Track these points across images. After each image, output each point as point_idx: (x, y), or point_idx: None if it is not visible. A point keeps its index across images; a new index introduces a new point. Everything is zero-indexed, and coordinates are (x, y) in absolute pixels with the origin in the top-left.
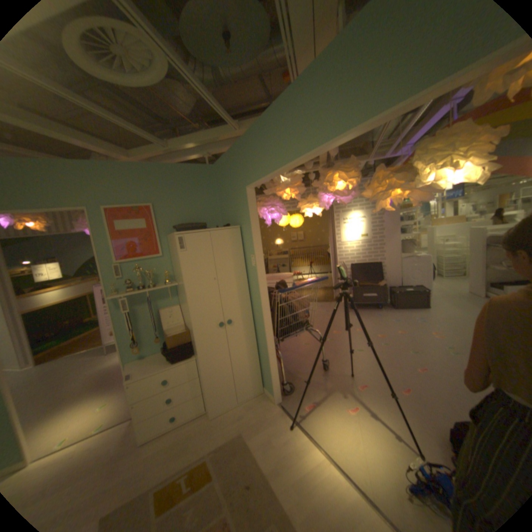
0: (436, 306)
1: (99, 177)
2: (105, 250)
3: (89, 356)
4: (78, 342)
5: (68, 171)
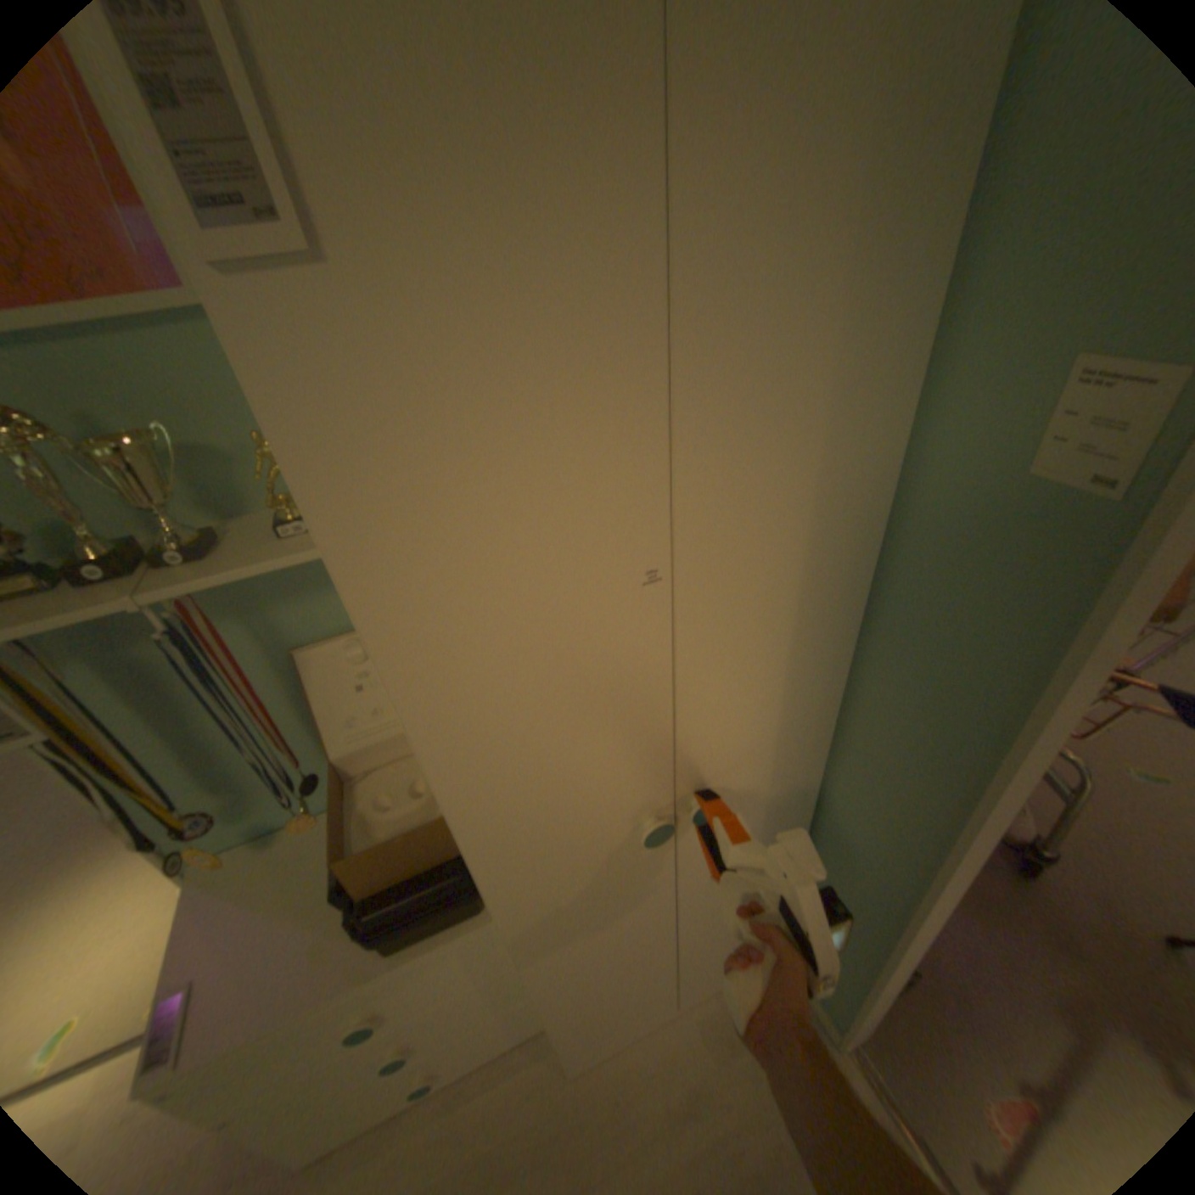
0: None
1: None
2: None
3: None
4: None
5: None
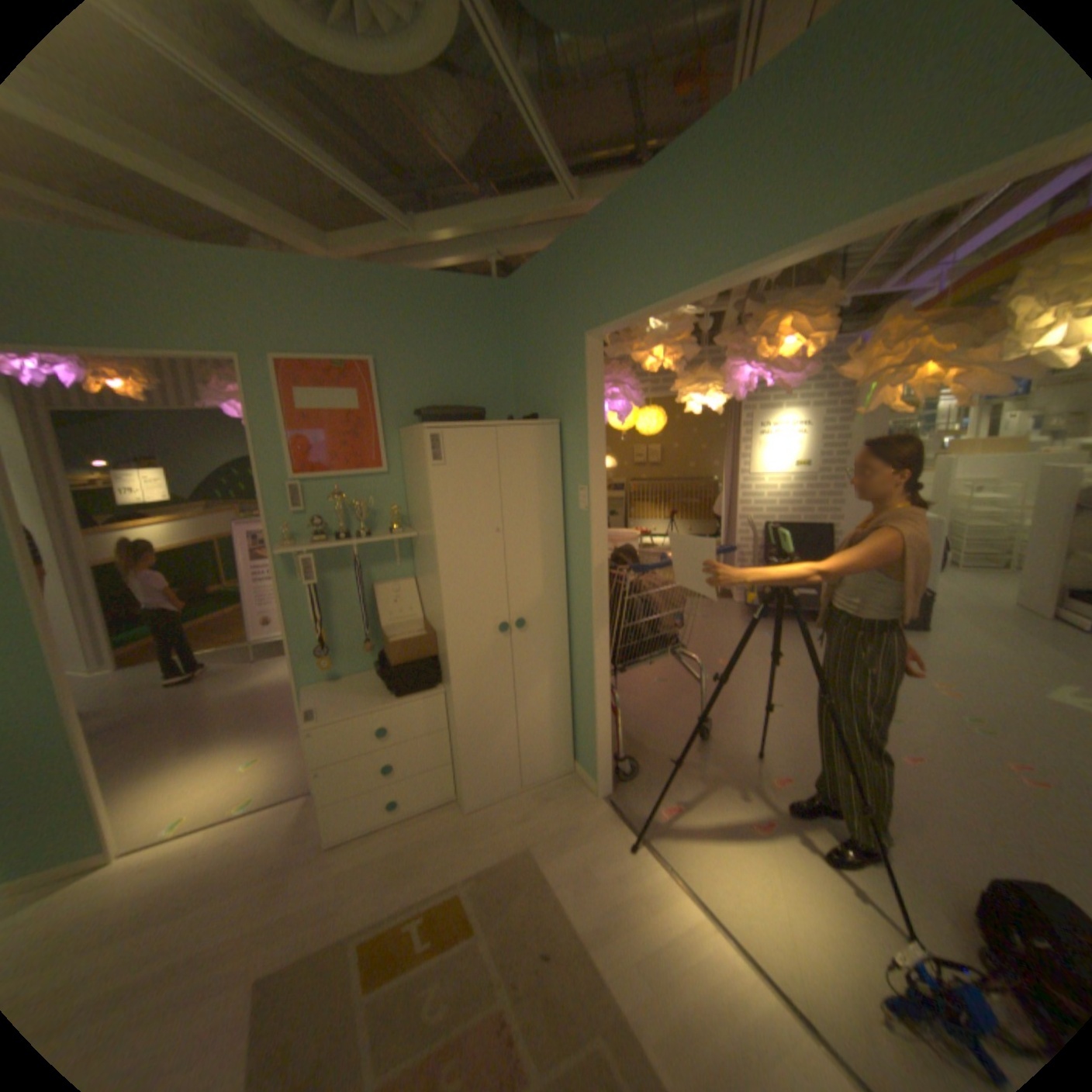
0: (943, 628)
1: (267, 290)
2: (274, 451)
3: (220, 662)
4: (197, 631)
5: (205, 270)
